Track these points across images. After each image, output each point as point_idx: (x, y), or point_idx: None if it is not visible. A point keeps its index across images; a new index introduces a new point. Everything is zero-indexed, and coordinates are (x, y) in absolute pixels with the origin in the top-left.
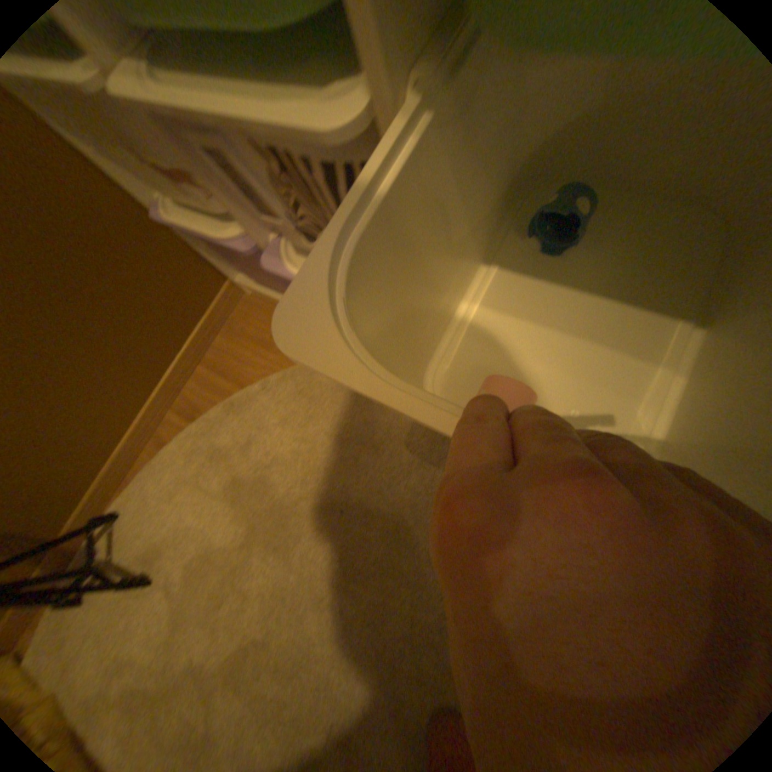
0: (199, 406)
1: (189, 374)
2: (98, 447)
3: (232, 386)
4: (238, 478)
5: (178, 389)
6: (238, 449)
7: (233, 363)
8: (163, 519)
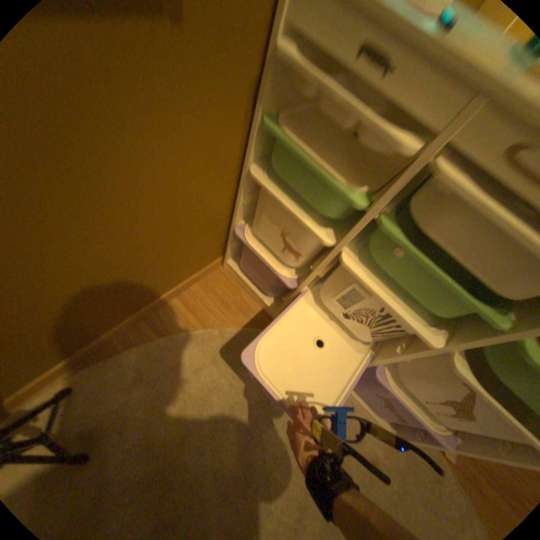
0: (167, 324)
1: (169, 299)
2: (94, 333)
3: (197, 321)
4: (187, 390)
5: (158, 307)
6: (193, 368)
7: (202, 305)
8: (114, 404)
